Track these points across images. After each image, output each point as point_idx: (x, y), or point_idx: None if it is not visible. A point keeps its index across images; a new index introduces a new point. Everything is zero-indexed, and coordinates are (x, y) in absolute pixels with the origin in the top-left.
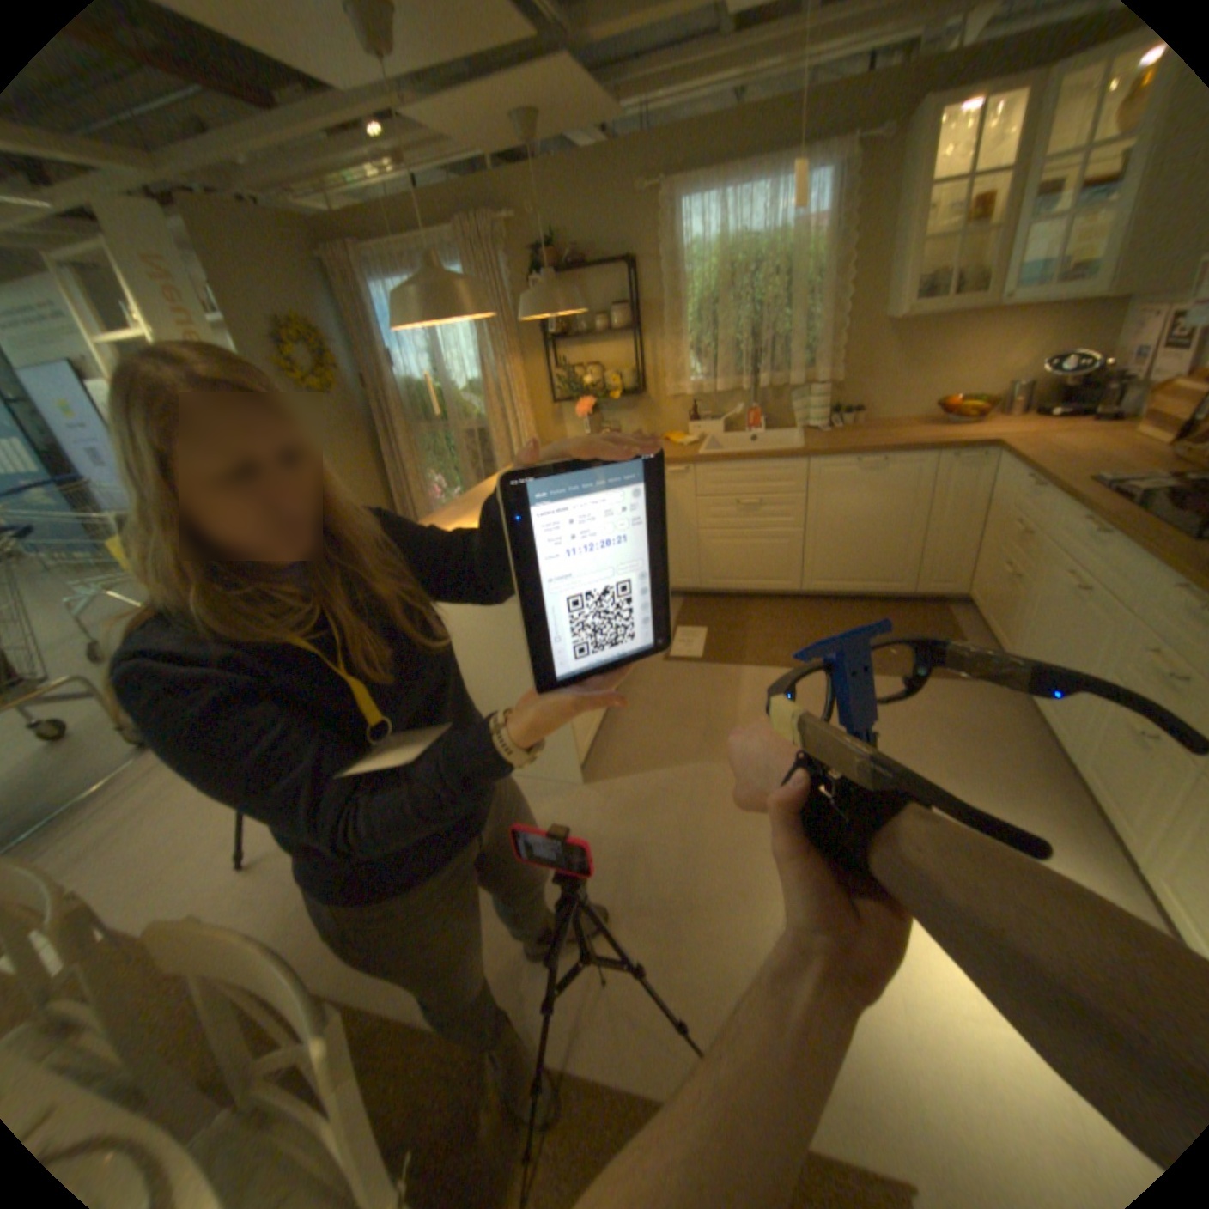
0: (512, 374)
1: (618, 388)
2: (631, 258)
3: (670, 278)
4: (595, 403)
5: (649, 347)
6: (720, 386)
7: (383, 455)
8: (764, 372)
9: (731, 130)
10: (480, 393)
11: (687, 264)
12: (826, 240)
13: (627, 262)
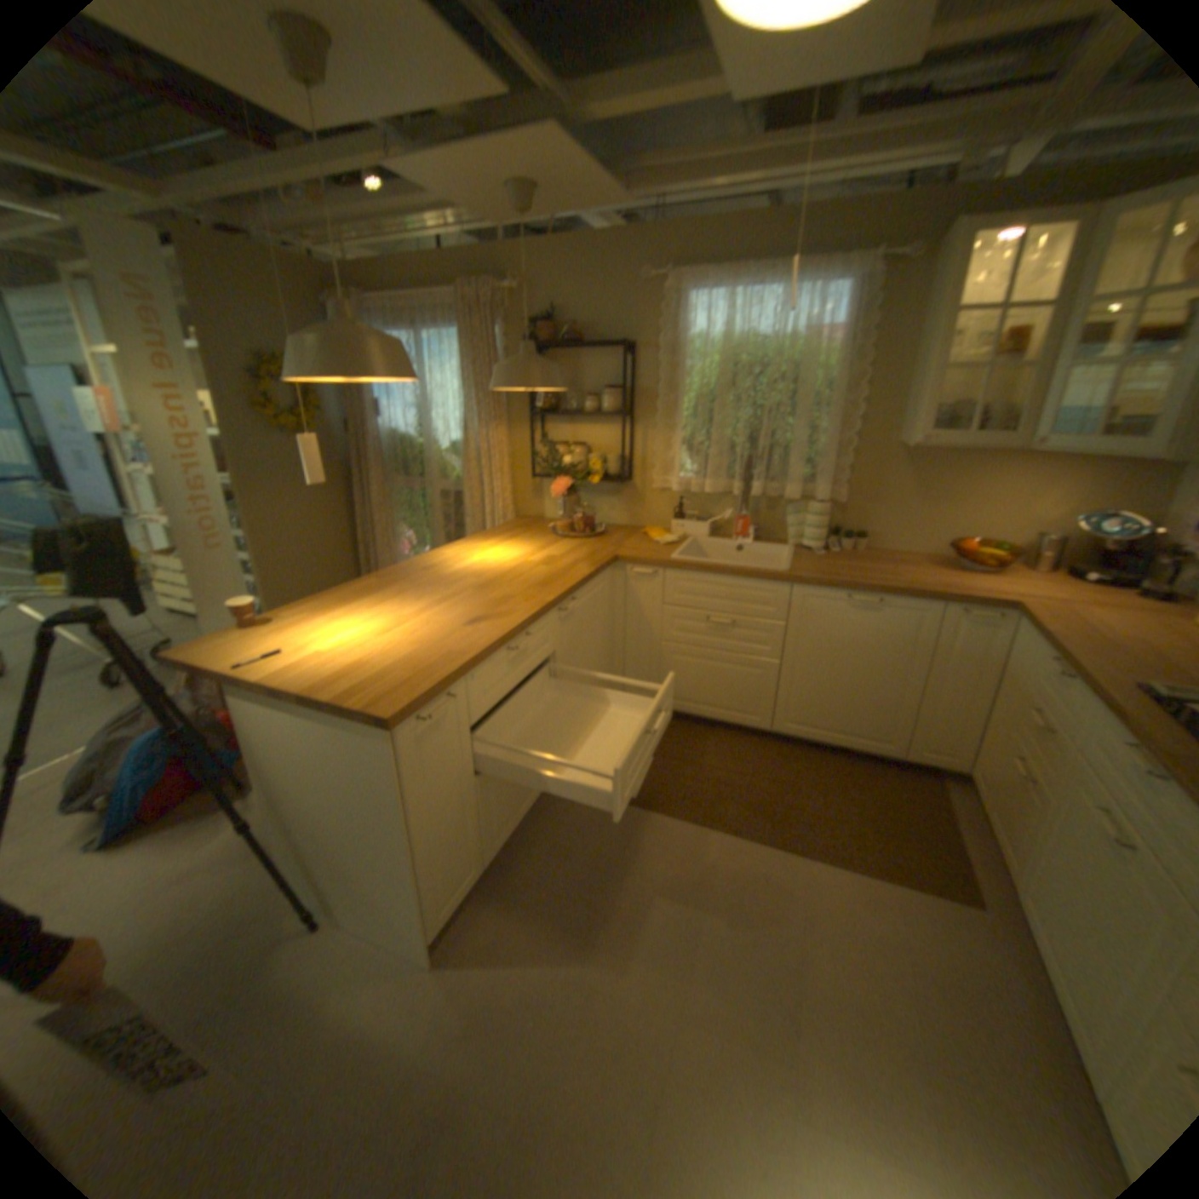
0: (495, 441)
1: (601, 472)
2: (631, 342)
3: (670, 368)
4: (573, 484)
5: (641, 435)
6: (710, 487)
7: (357, 502)
8: (759, 480)
9: (749, 230)
10: (461, 455)
11: (689, 356)
12: (839, 352)
13: (625, 346)
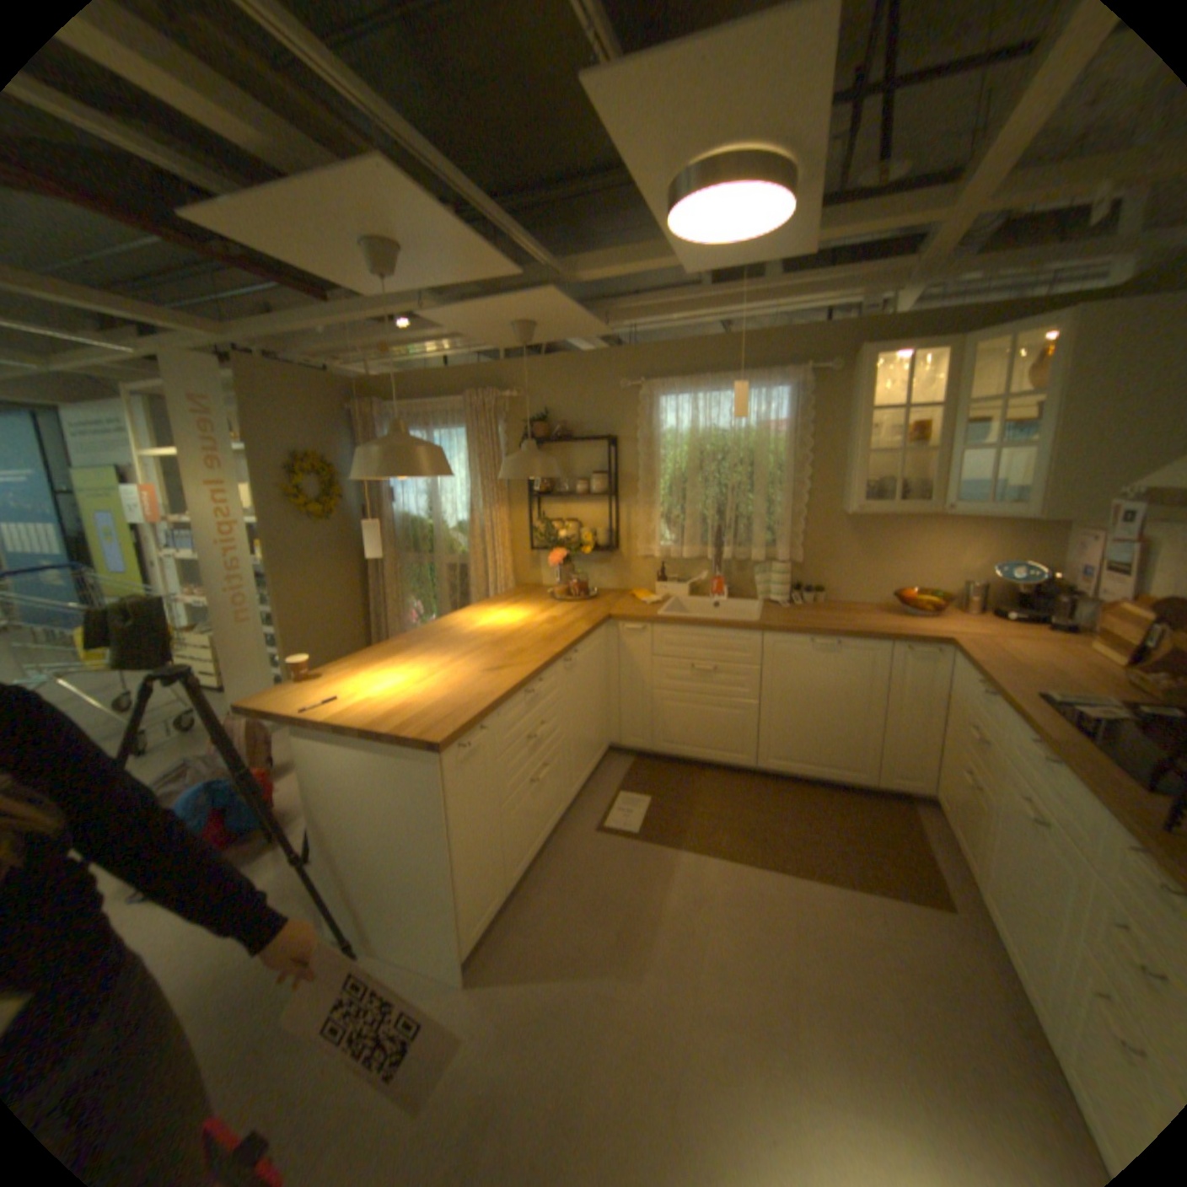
0: (497, 520)
1: (591, 544)
2: (613, 437)
3: (646, 457)
4: (567, 555)
5: (624, 512)
6: (686, 554)
7: (369, 577)
8: (728, 546)
9: (704, 351)
10: (466, 534)
11: (662, 447)
12: (785, 442)
13: (608, 441)
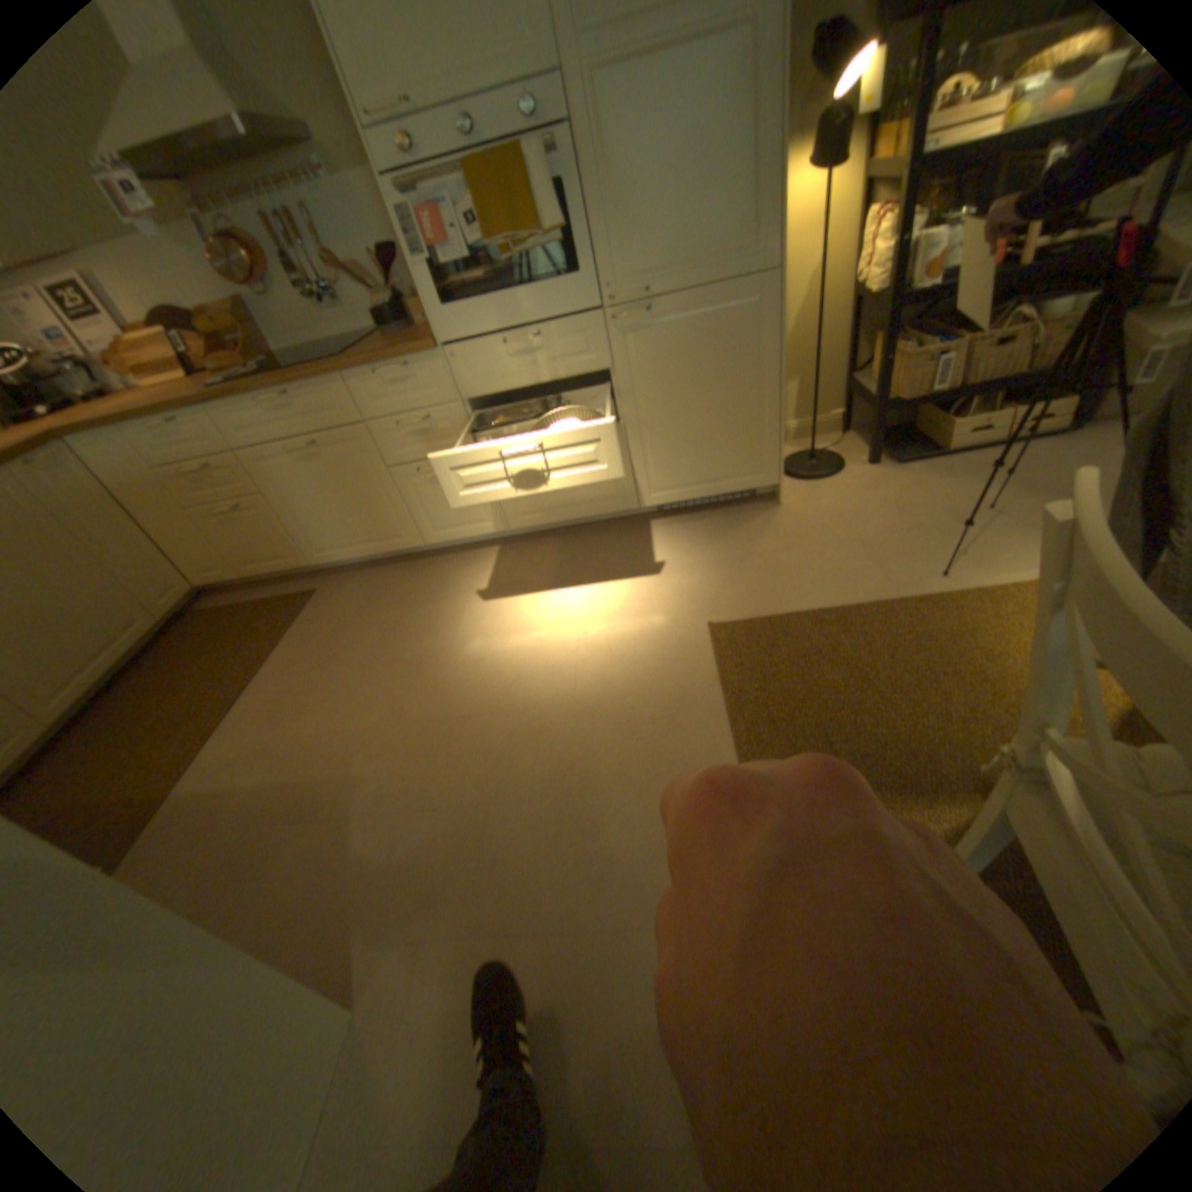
0: None
1: None
2: None
3: None
4: None
5: None
6: None
7: None
8: None
9: None
10: None
11: None
12: None
13: None
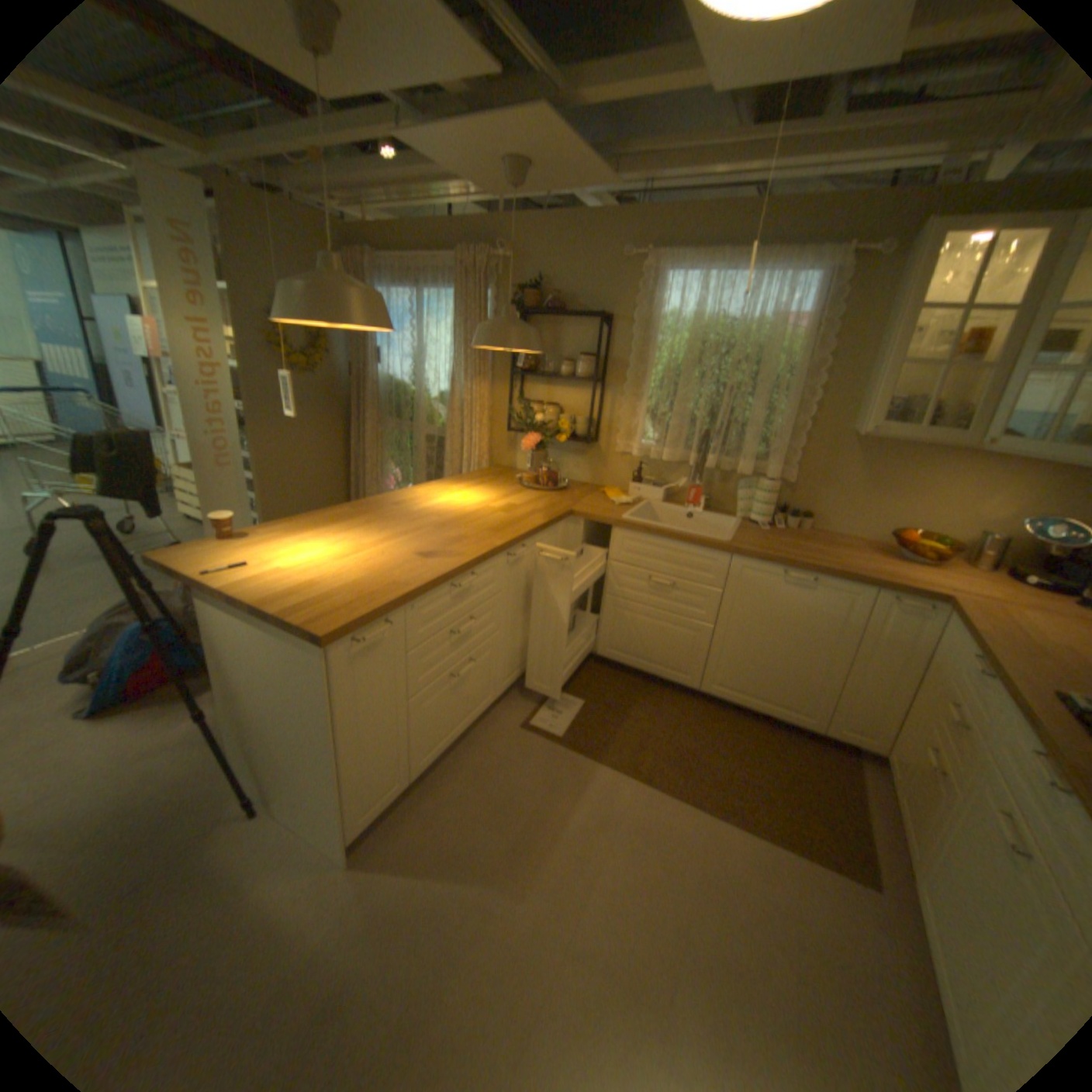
0: (477, 395)
1: (568, 432)
2: (608, 315)
3: (642, 341)
4: (541, 441)
5: (609, 401)
6: (667, 456)
7: (352, 438)
8: (714, 453)
9: (728, 217)
10: (446, 405)
11: (660, 332)
12: (803, 339)
13: (601, 318)
